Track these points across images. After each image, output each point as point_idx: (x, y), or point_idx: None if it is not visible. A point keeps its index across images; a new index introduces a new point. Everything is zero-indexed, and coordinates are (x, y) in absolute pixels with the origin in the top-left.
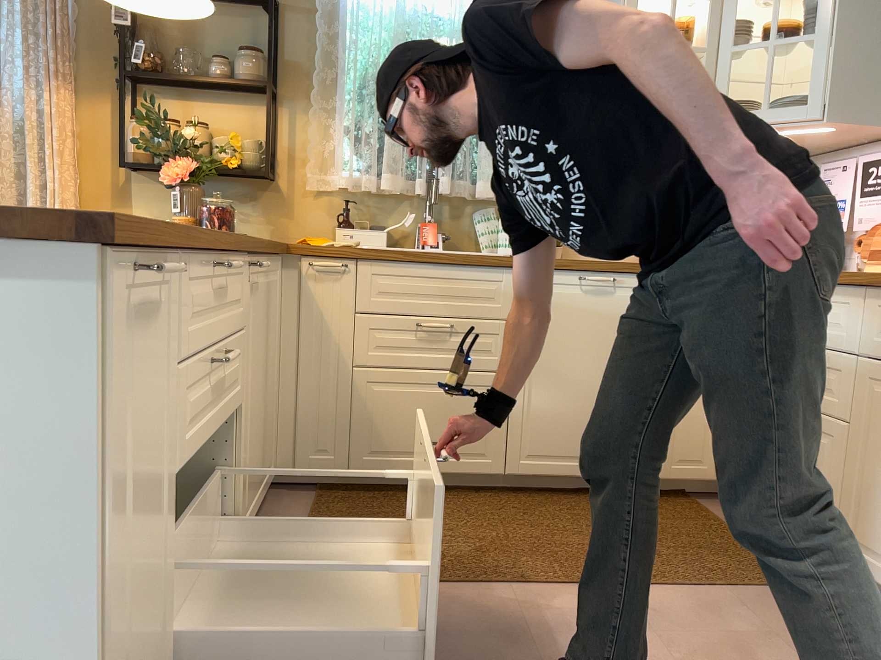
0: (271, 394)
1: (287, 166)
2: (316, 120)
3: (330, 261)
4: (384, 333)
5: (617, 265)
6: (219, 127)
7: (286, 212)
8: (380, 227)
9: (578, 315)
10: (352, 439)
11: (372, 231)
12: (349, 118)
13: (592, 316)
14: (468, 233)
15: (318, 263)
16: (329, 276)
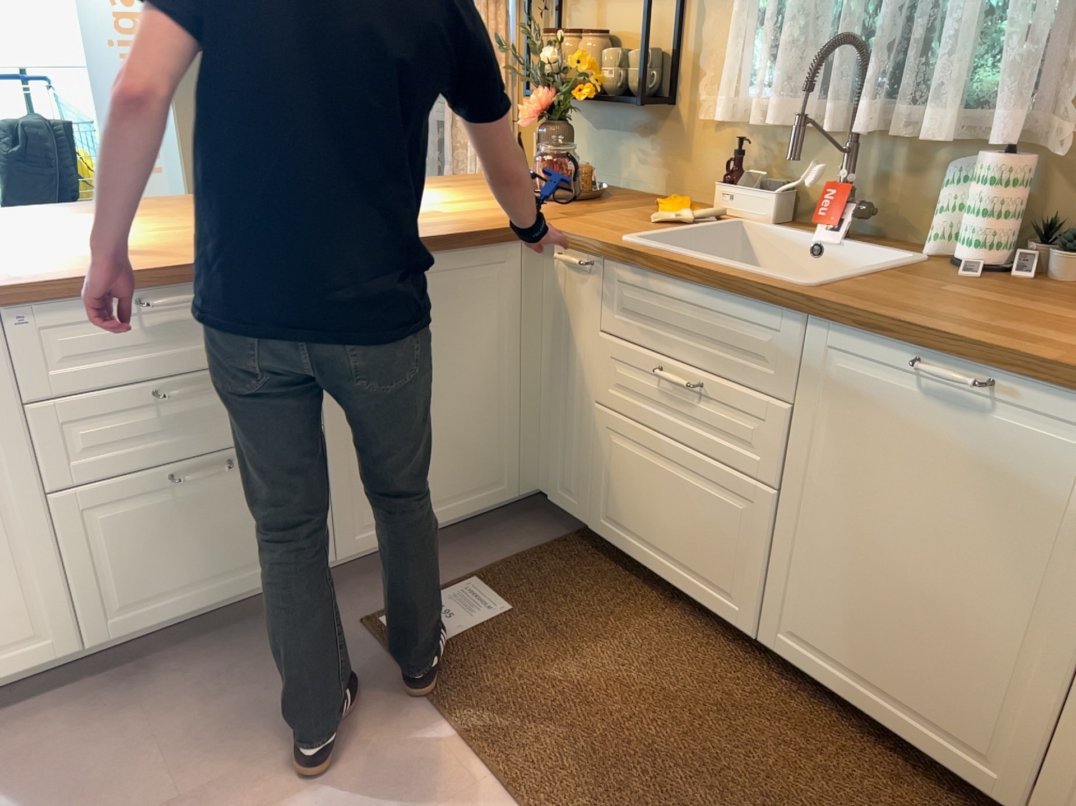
0: (485, 408)
1: (687, 85)
2: (718, 10)
3: (579, 253)
4: (627, 369)
5: (995, 357)
6: (624, 32)
7: (681, 153)
8: (774, 185)
9: (902, 434)
10: (592, 490)
11: (755, 194)
12: (740, 6)
13: (929, 444)
14: (928, 209)
15: (559, 256)
16: (579, 274)
